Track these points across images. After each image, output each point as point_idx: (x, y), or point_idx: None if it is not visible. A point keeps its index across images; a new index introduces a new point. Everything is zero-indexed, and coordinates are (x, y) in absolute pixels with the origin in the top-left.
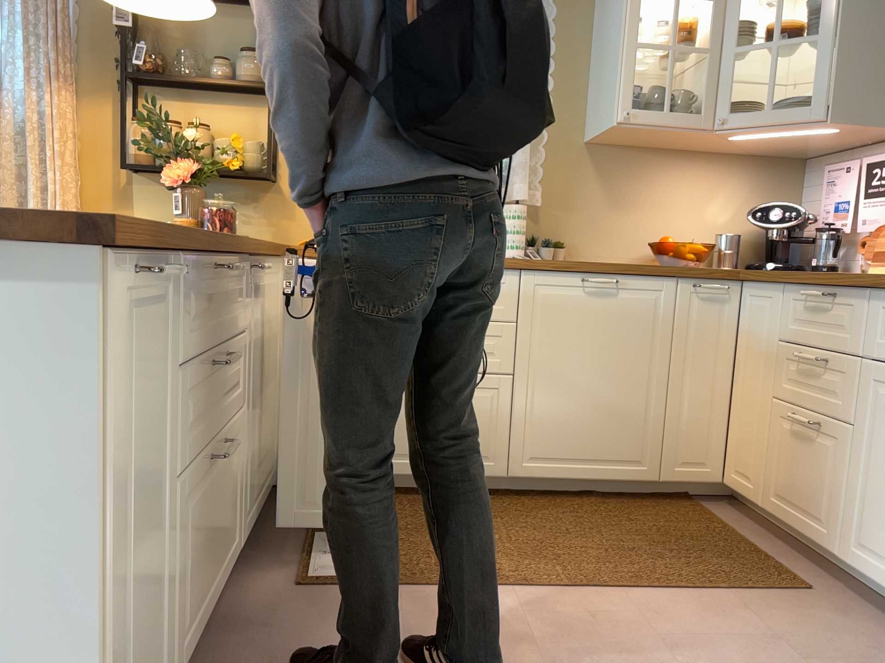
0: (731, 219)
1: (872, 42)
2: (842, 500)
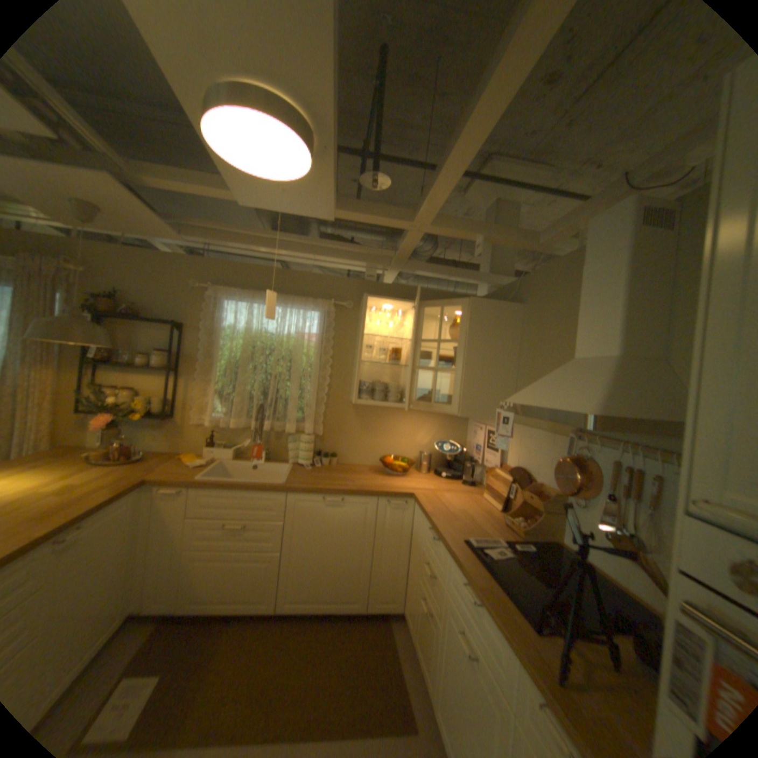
0: (429, 442)
1: (481, 376)
2: (436, 674)
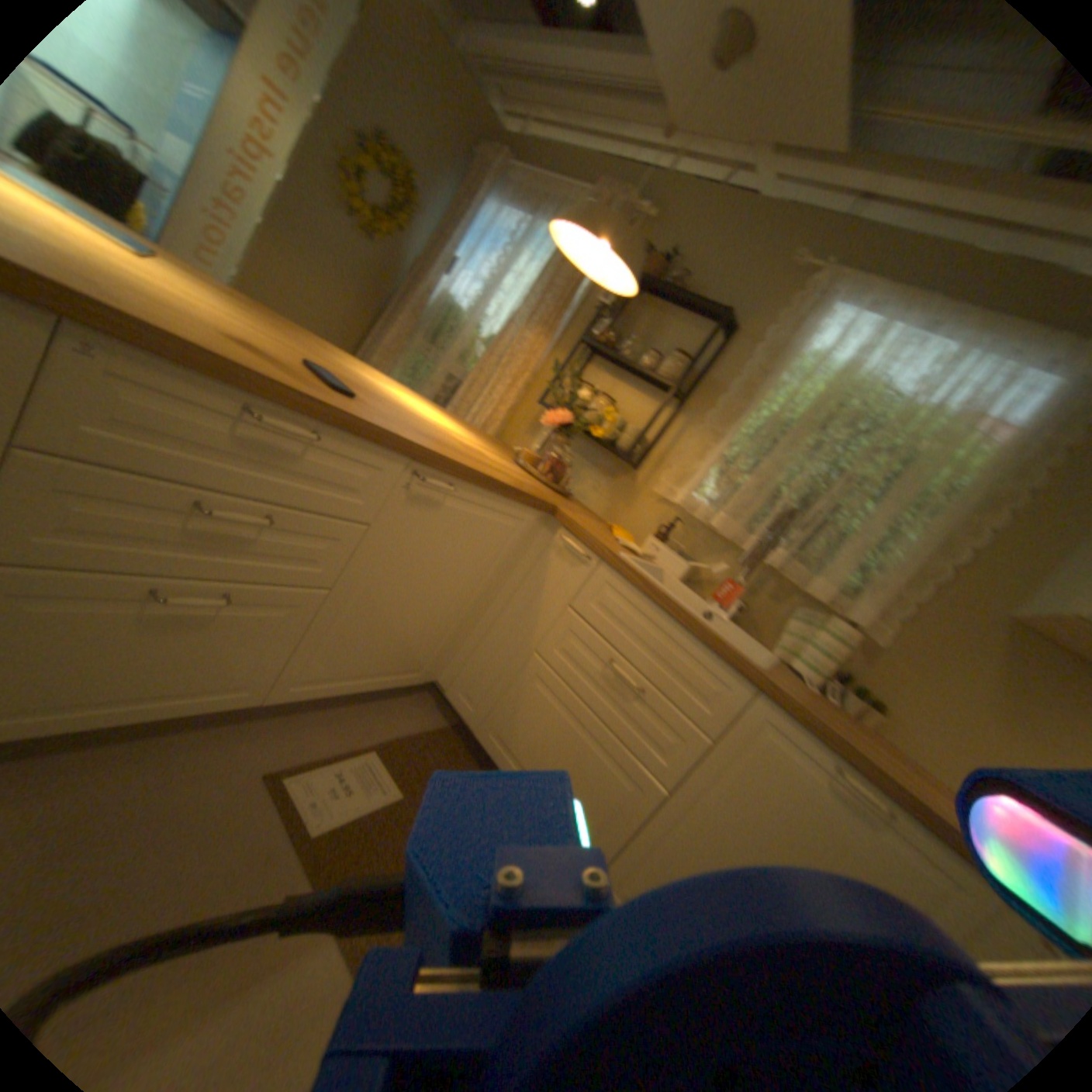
0: None
1: None
2: None
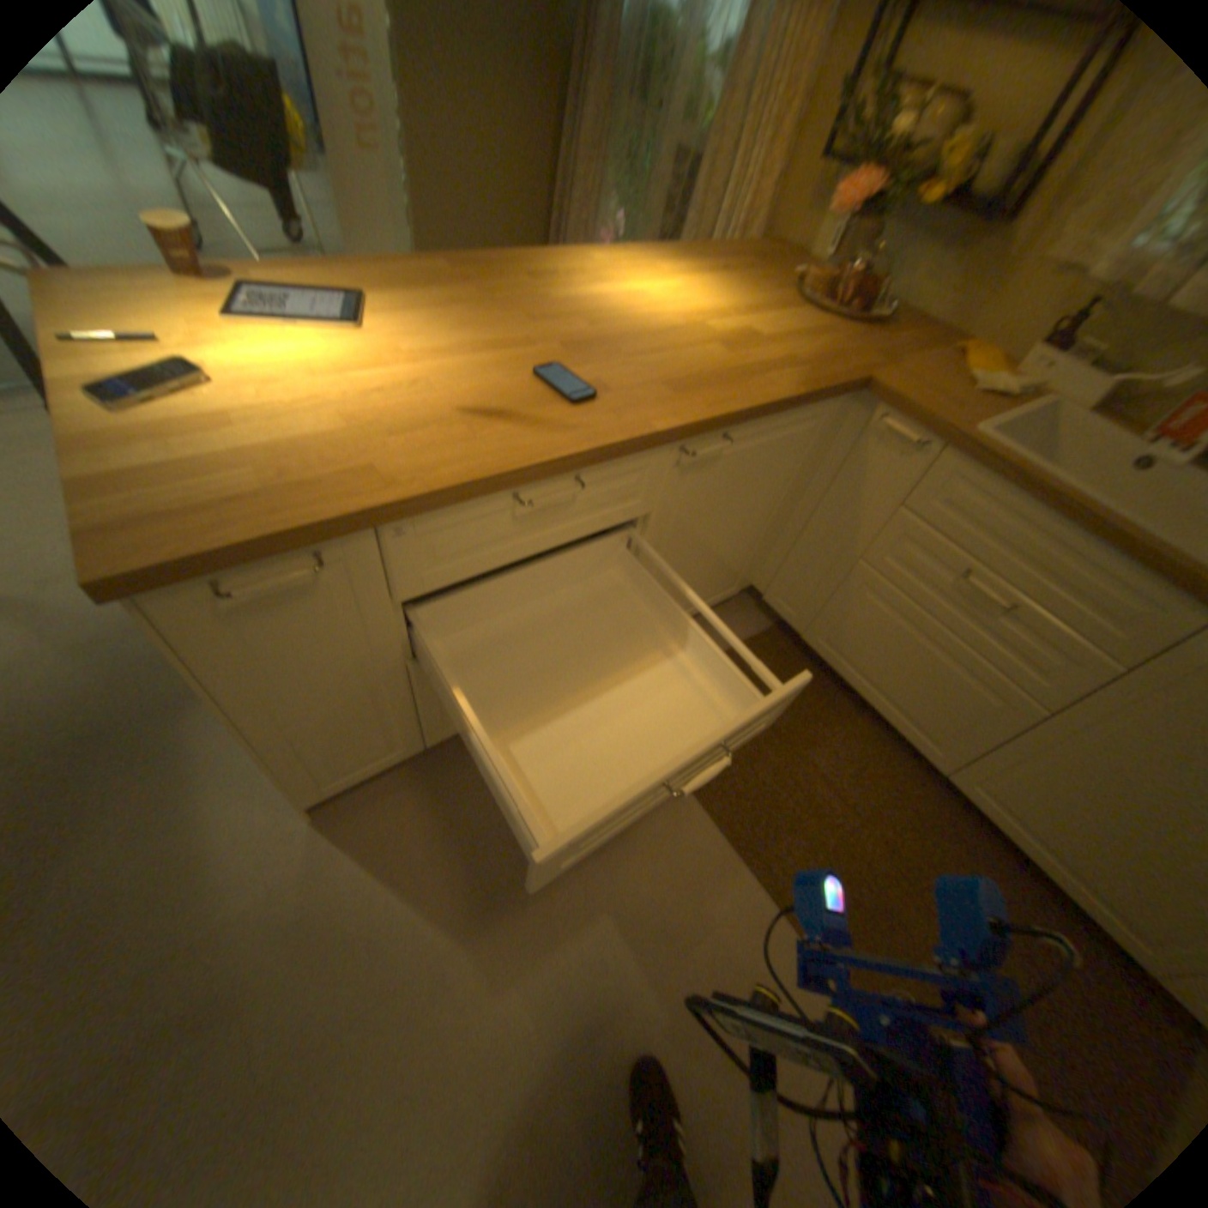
0: None
1: None
2: None
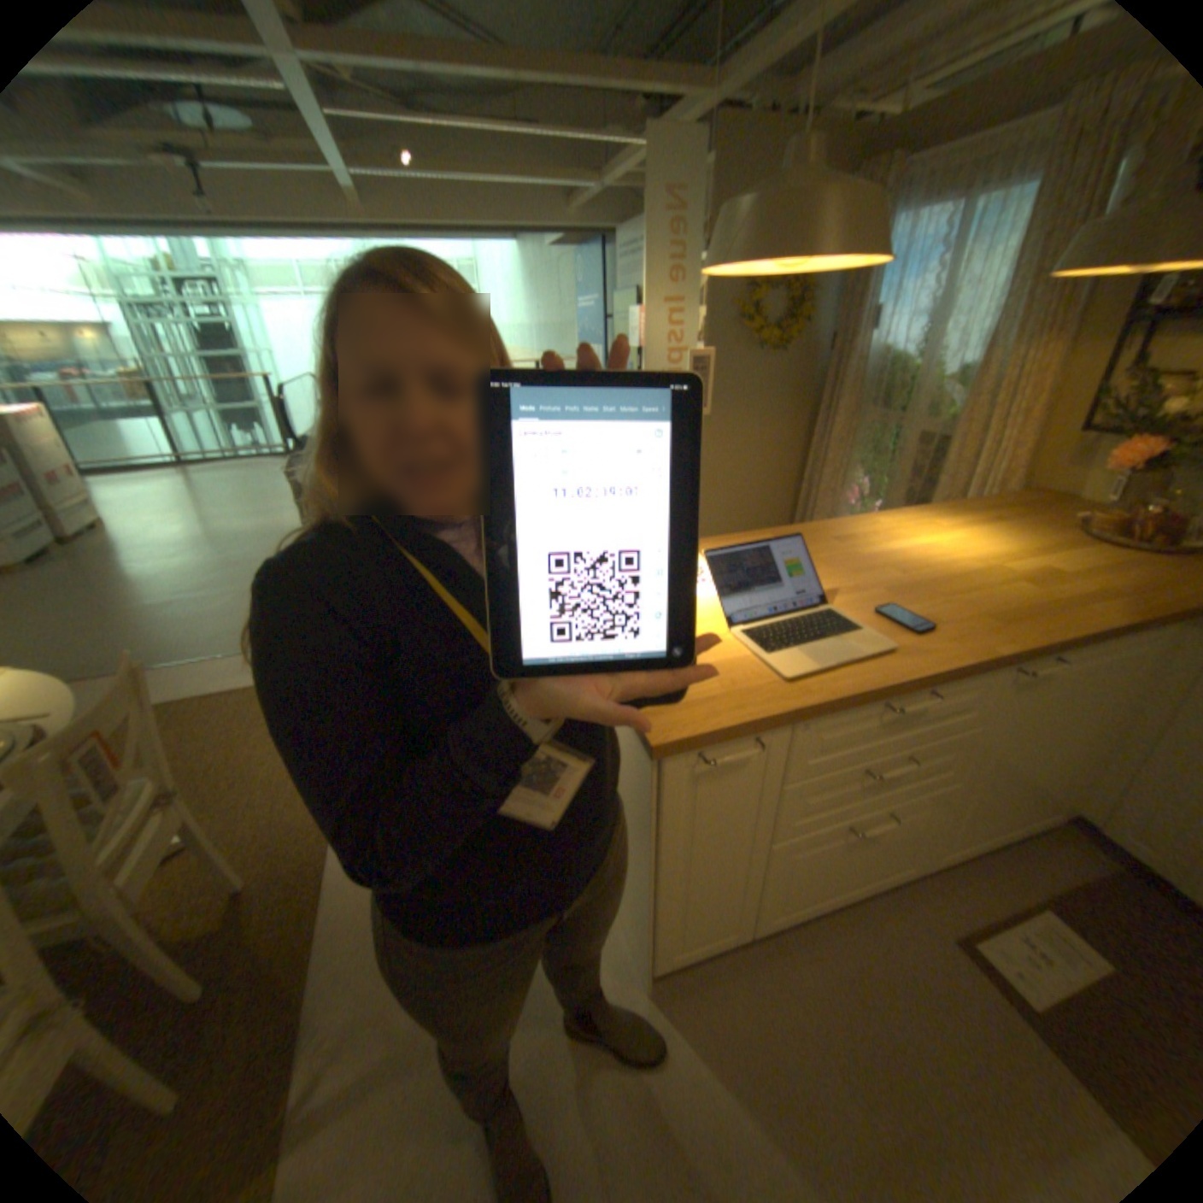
0: None
1: None
2: None
